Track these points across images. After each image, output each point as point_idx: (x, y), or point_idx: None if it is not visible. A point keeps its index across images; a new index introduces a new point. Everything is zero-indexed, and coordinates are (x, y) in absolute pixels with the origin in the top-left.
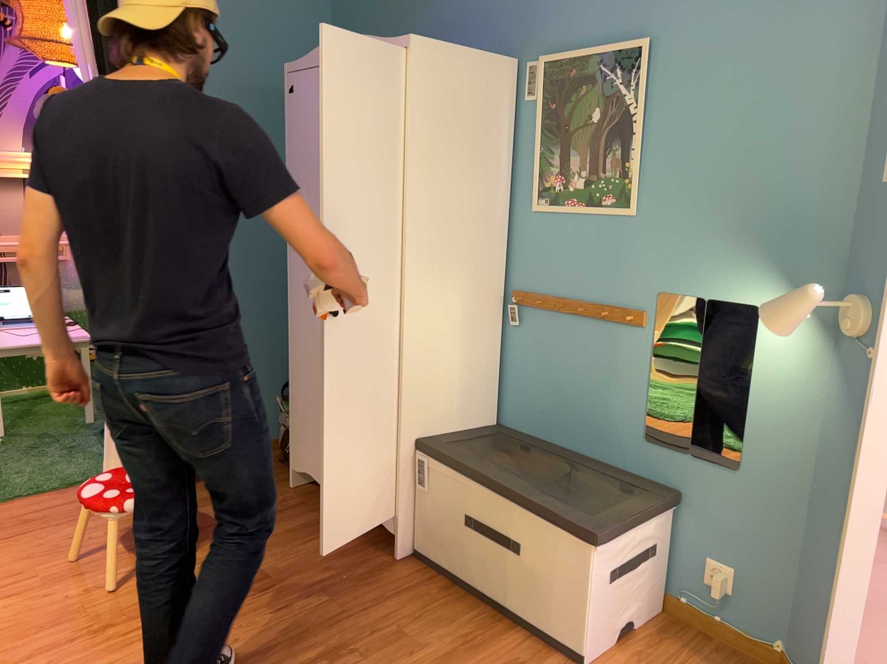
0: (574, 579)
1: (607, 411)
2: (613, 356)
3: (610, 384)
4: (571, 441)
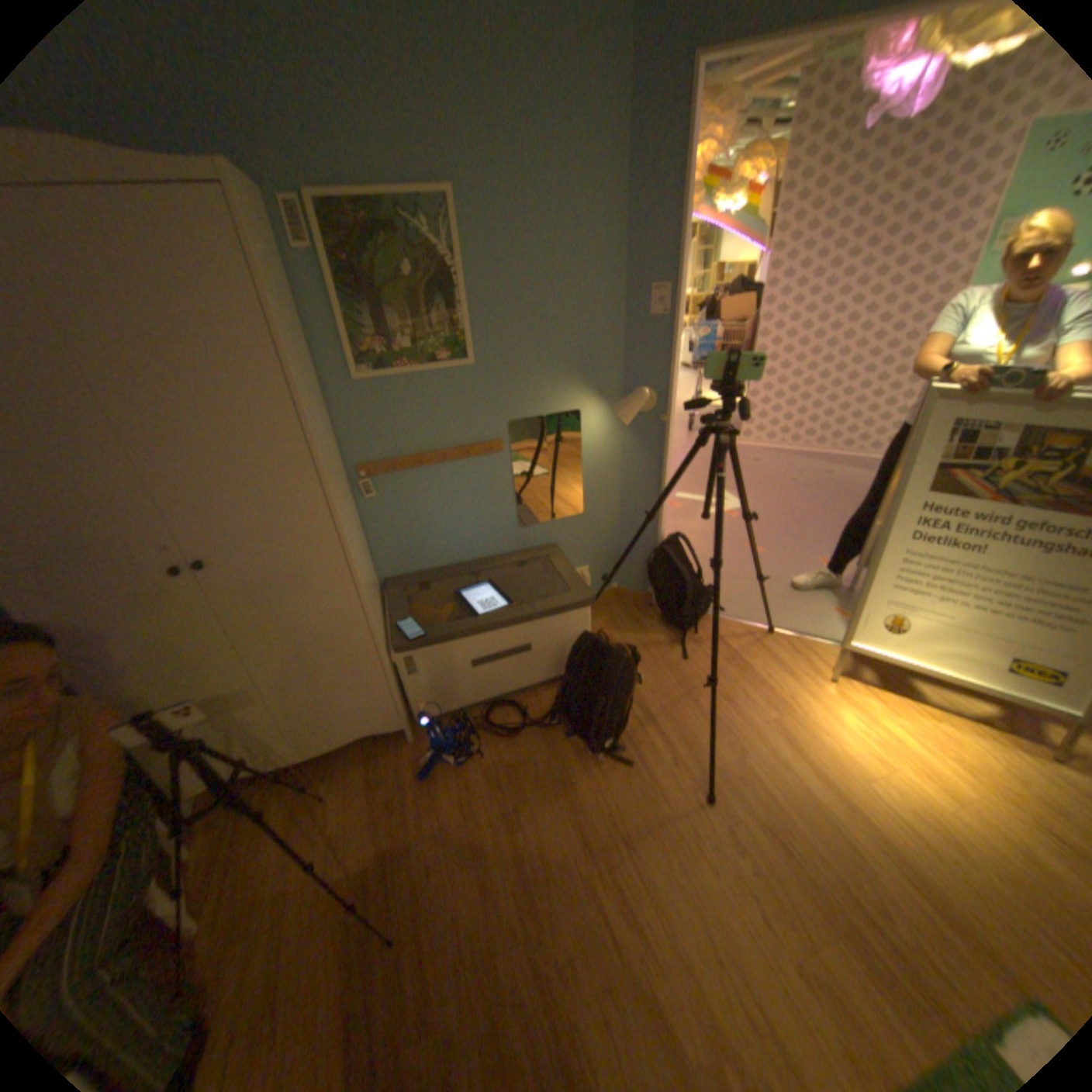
0: (575, 633)
1: (486, 524)
2: (480, 483)
3: (483, 504)
4: (460, 559)
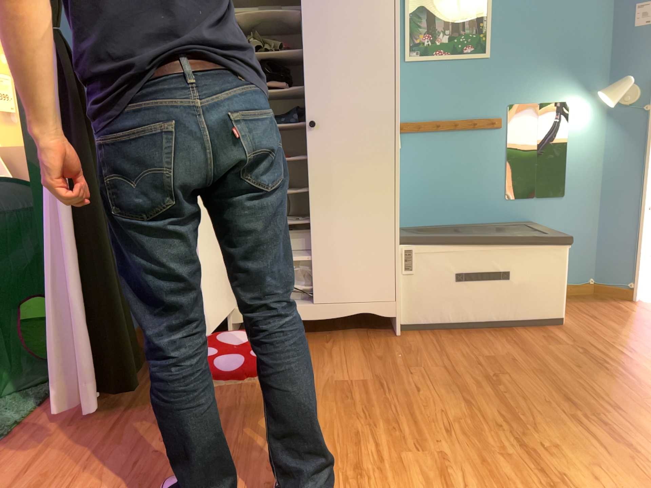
0: (554, 273)
1: (477, 189)
2: (478, 152)
3: (478, 171)
4: (451, 218)
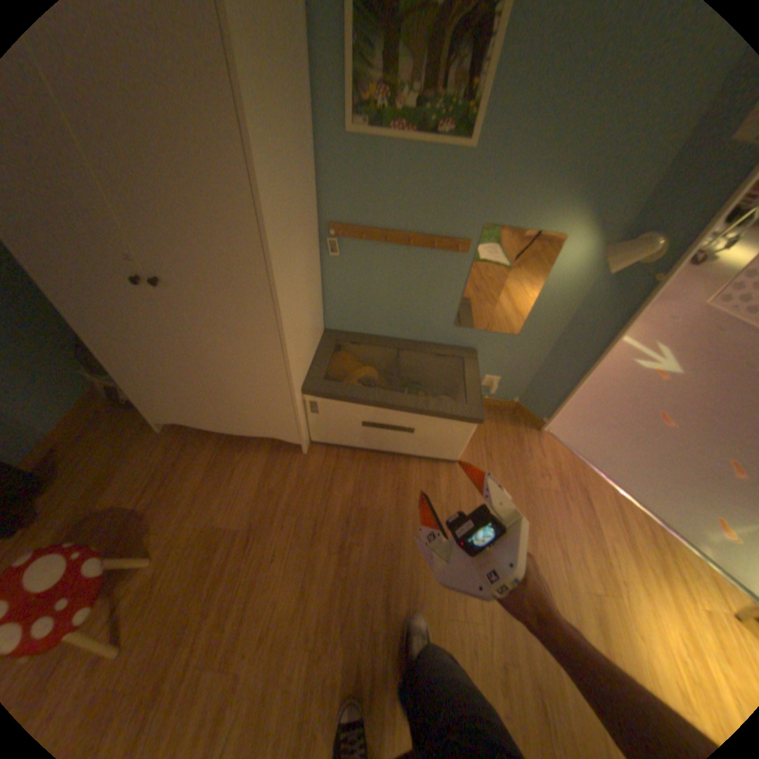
0: (459, 438)
1: (426, 312)
2: (434, 275)
3: (430, 294)
4: (394, 332)
